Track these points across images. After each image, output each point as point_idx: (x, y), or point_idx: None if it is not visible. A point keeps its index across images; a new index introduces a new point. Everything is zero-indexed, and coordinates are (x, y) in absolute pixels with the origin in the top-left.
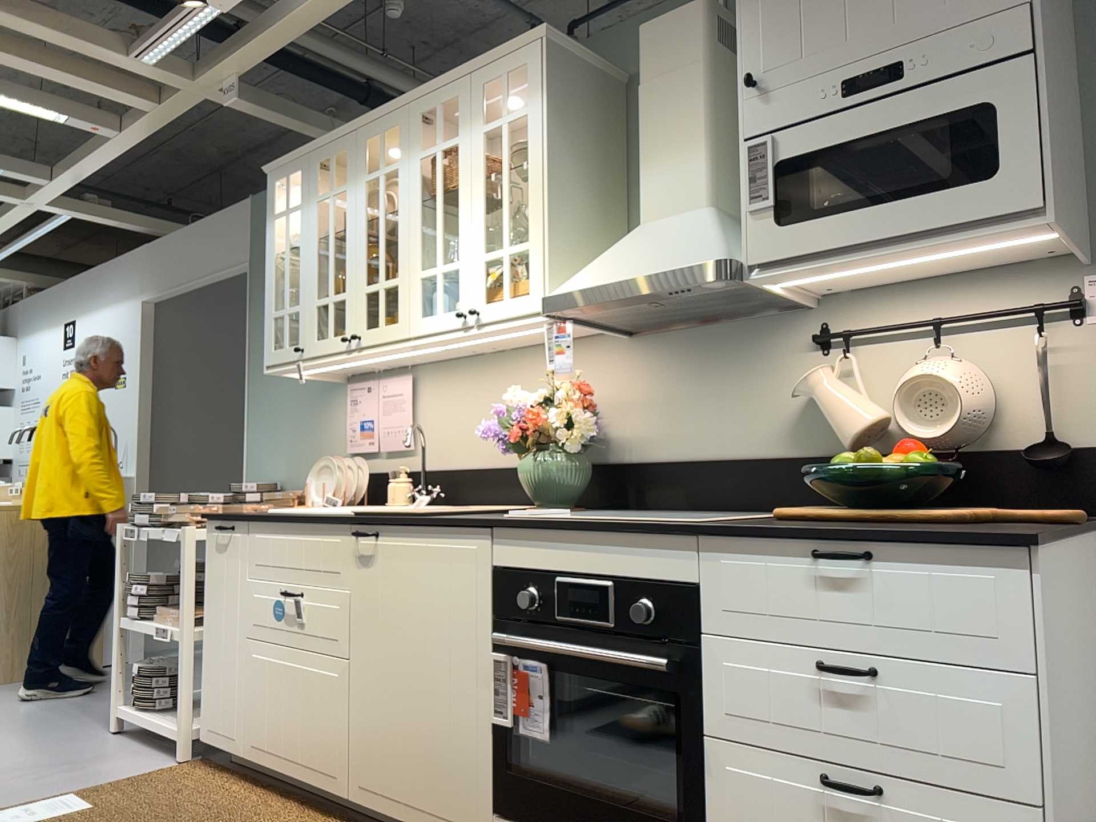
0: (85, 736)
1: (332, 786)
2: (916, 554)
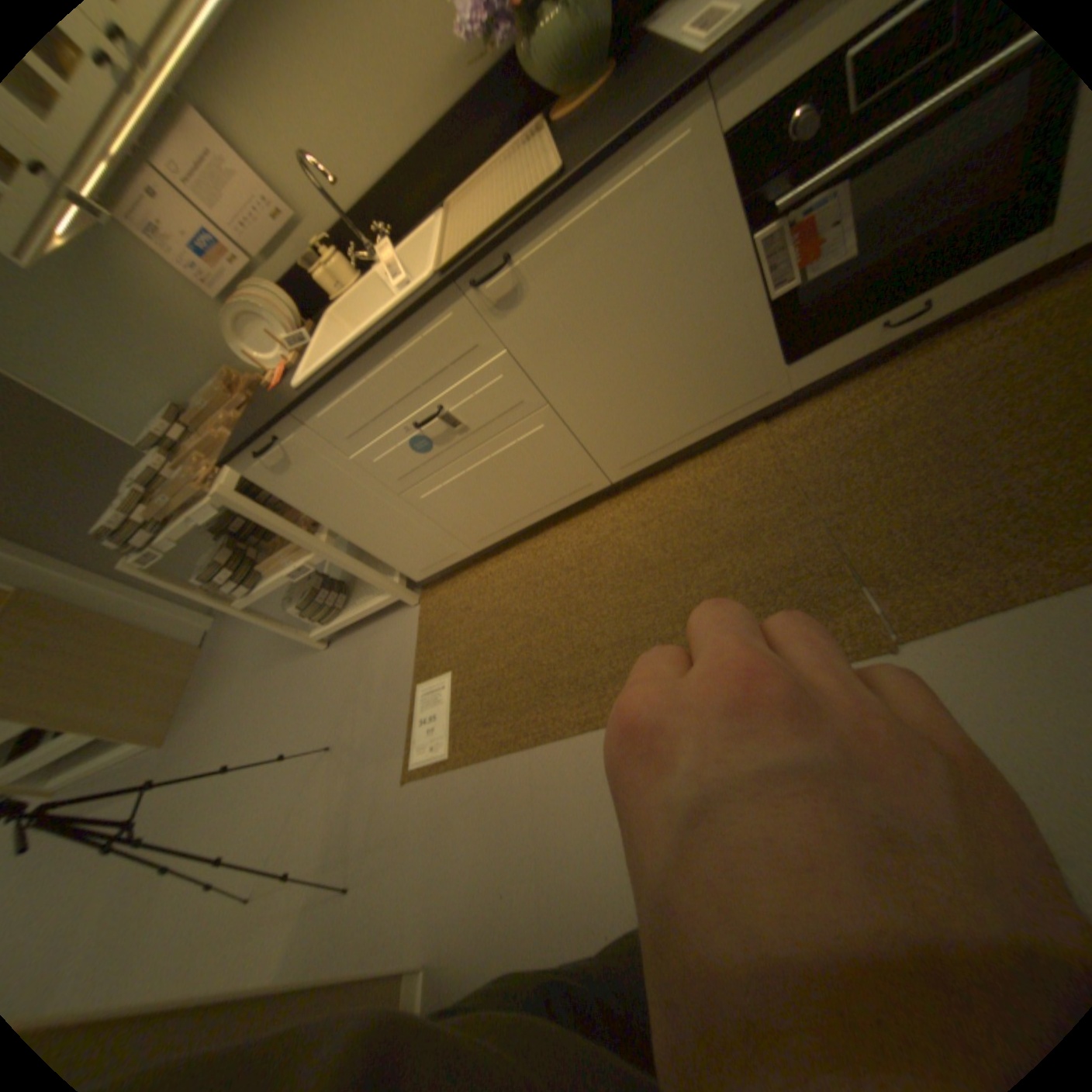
0: (315, 668)
1: (591, 488)
2: None
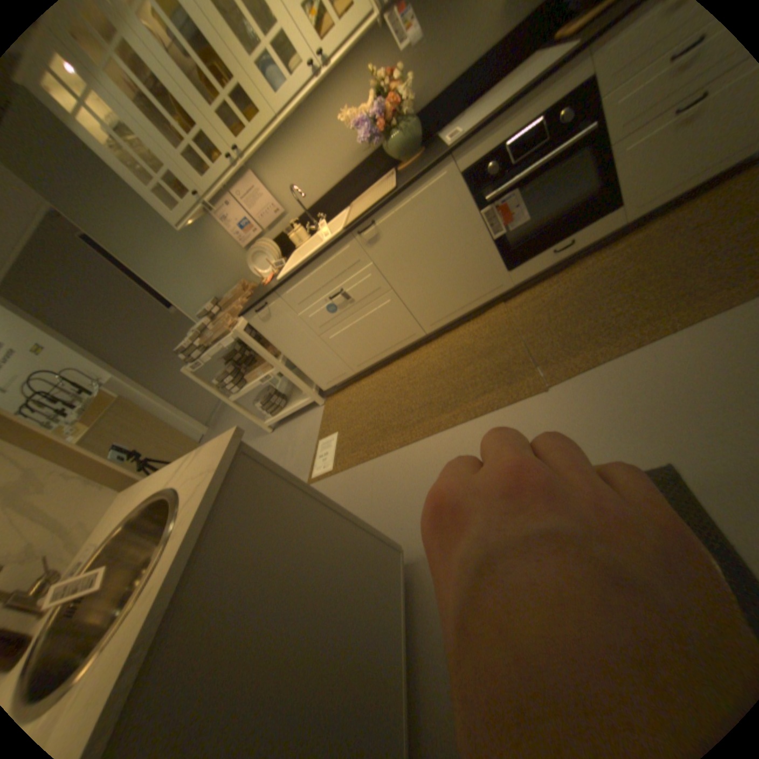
0: (265, 442)
1: (416, 336)
2: None
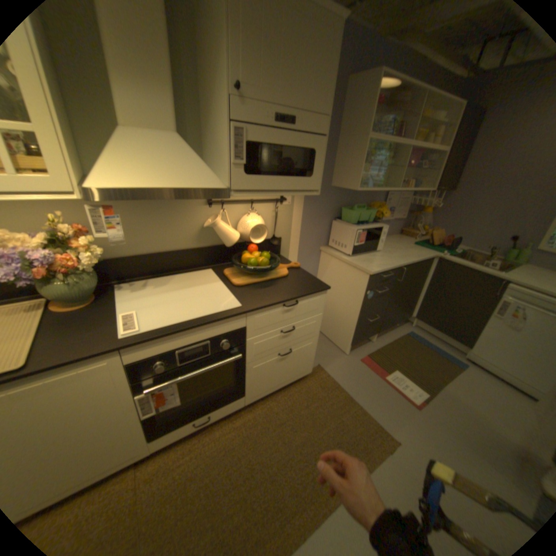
0: None
1: None
2: (306, 298)
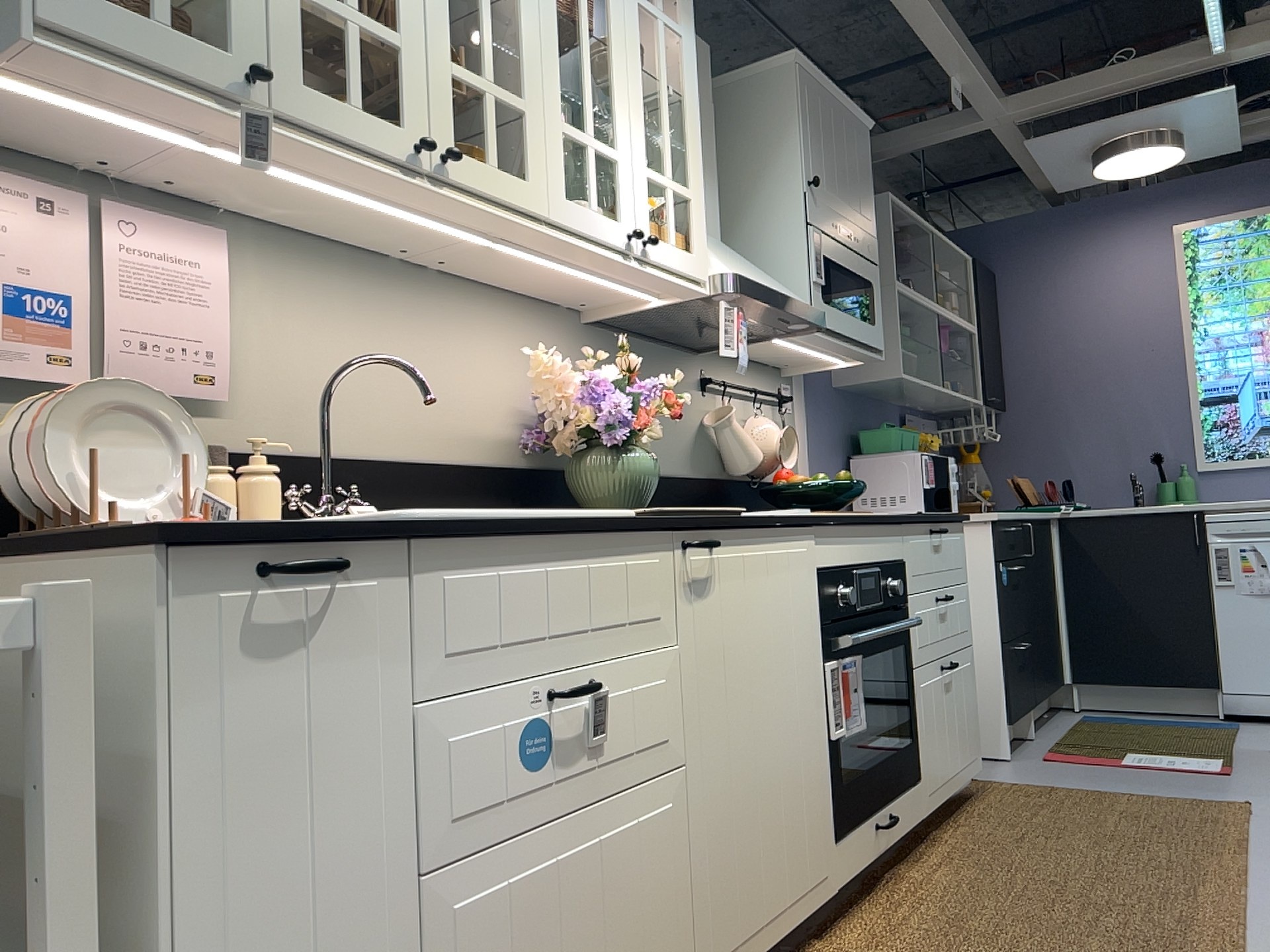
0: None
1: None
2: (950, 528)
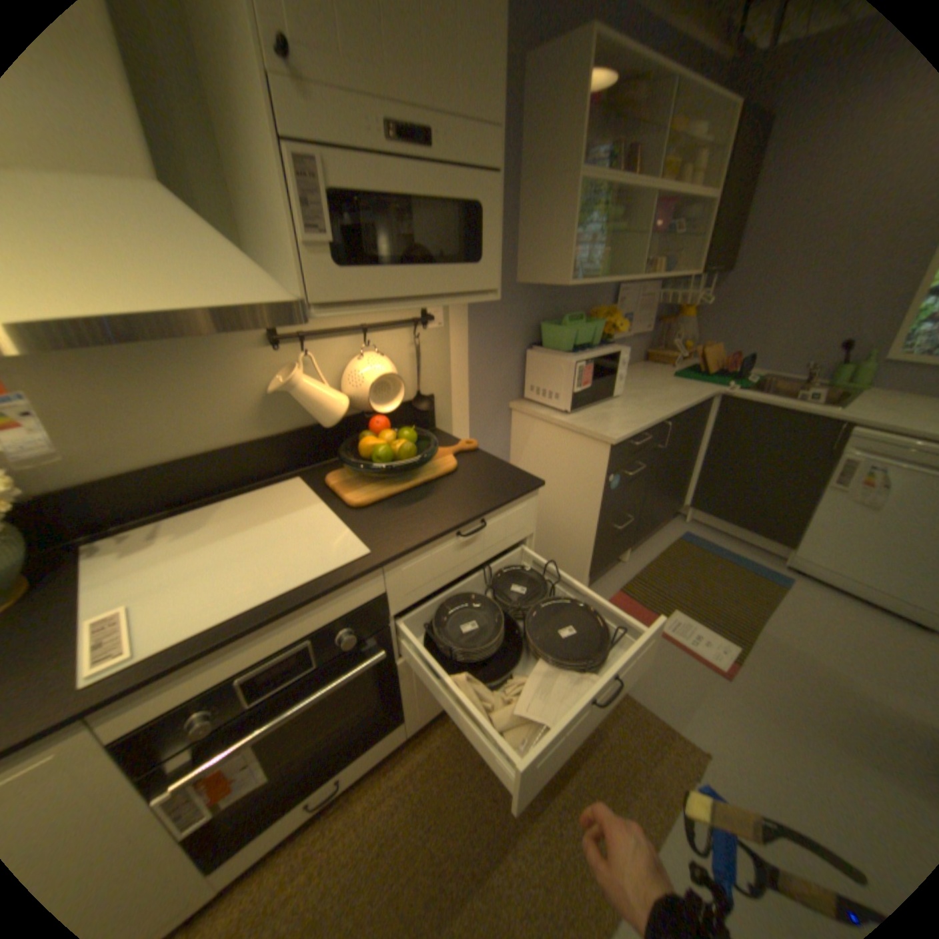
0: None
1: None
2: (500, 510)
